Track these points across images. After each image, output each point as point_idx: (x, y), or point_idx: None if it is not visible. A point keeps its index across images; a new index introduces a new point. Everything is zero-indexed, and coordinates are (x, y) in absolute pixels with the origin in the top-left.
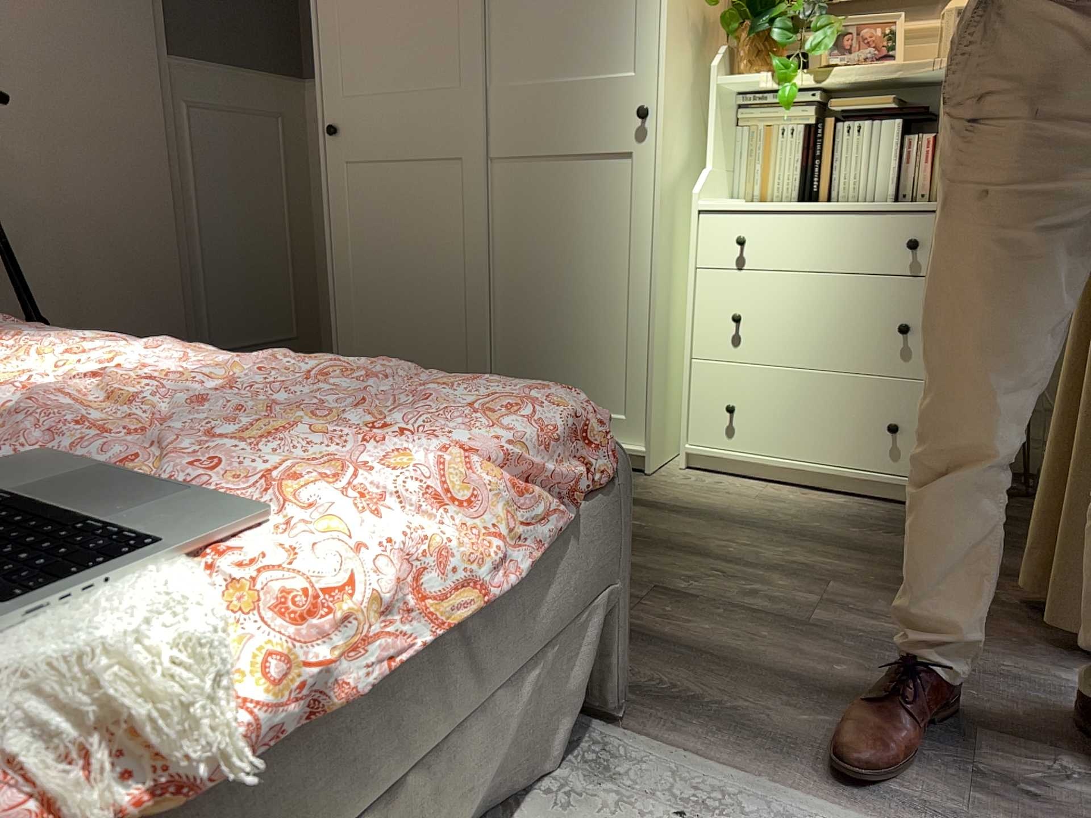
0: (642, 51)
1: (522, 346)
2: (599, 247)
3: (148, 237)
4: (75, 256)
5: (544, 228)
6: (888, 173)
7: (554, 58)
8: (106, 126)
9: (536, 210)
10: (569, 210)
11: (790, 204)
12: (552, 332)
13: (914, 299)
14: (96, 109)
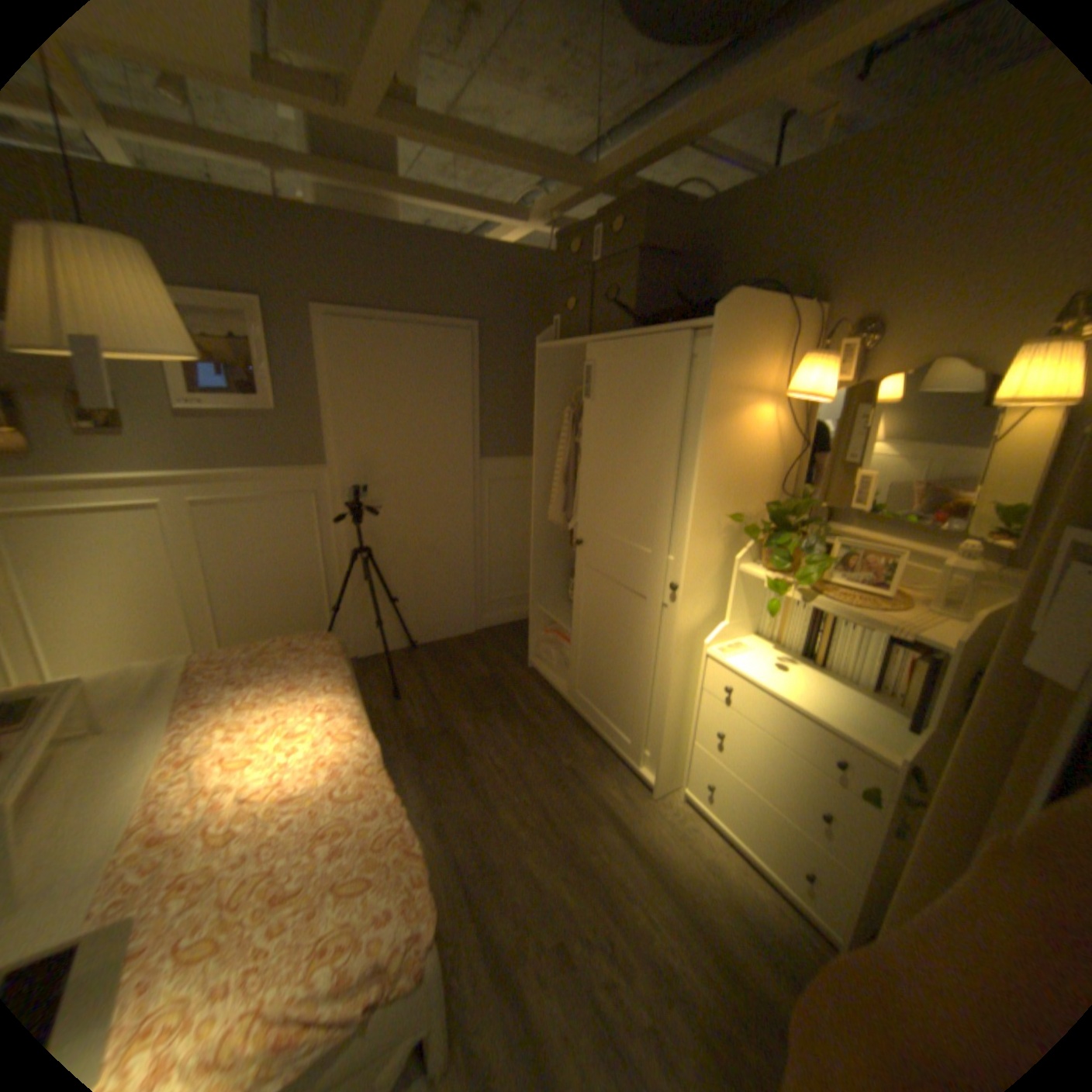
0: (680, 546)
1: (606, 678)
2: (647, 648)
3: (458, 549)
4: (419, 562)
5: (622, 621)
6: (874, 668)
7: (636, 527)
8: (441, 499)
9: (619, 608)
10: (635, 618)
11: (792, 658)
12: (620, 681)
13: (841, 801)
14: (437, 492)
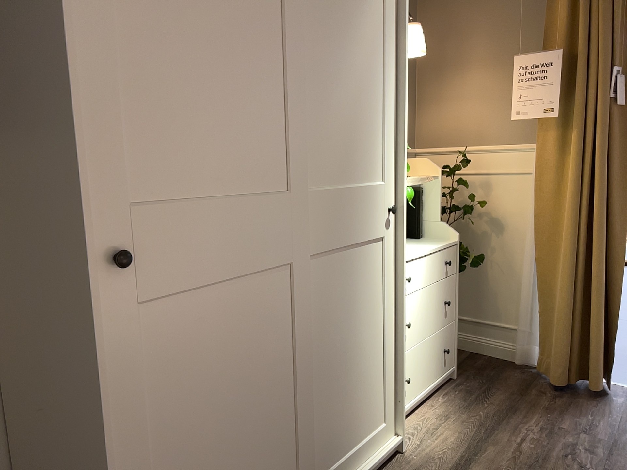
0: (386, 169)
1: (328, 412)
2: (368, 307)
3: None
4: None
5: (340, 305)
6: None
7: (344, 170)
8: None
9: (336, 292)
10: (354, 285)
11: None
12: (346, 387)
13: (444, 286)
14: None
